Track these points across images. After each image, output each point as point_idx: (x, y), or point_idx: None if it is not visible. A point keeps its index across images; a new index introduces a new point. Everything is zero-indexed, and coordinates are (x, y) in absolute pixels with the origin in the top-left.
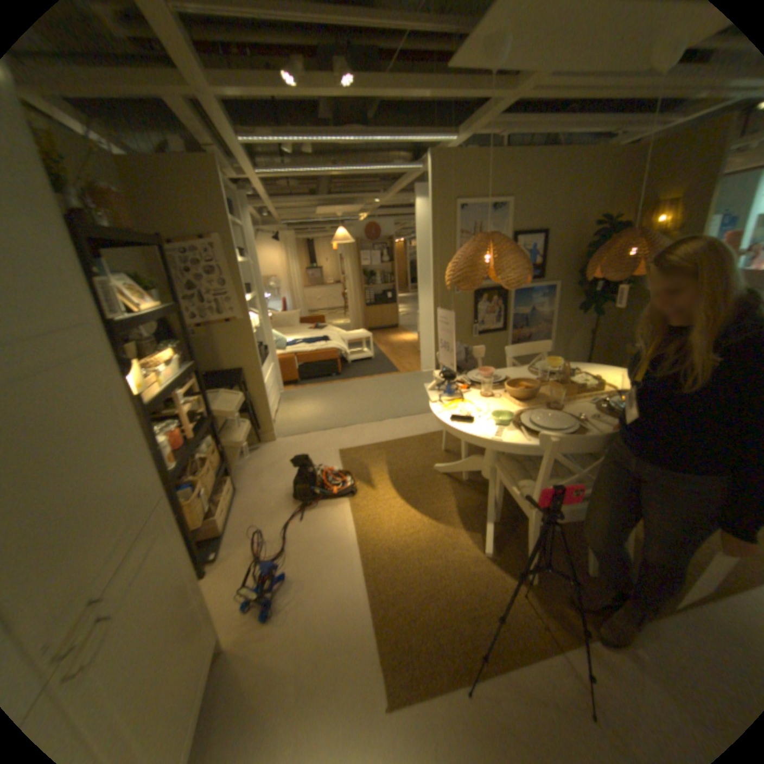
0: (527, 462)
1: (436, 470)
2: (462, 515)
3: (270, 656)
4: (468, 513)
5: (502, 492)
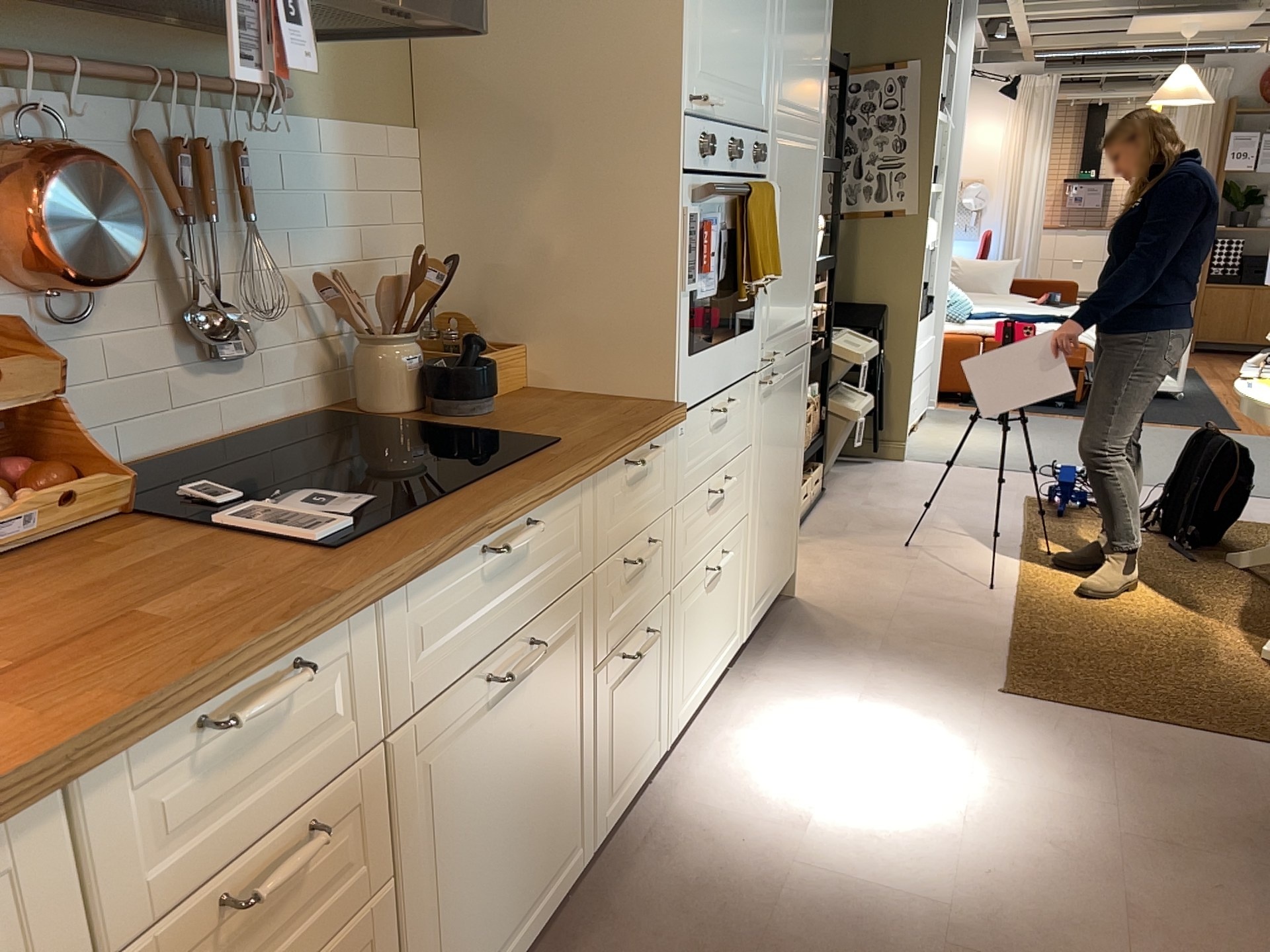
0: None
1: (1226, 560)
2: (1243, 616)
3: (851, 616)
4: (1260, 617)
5: None
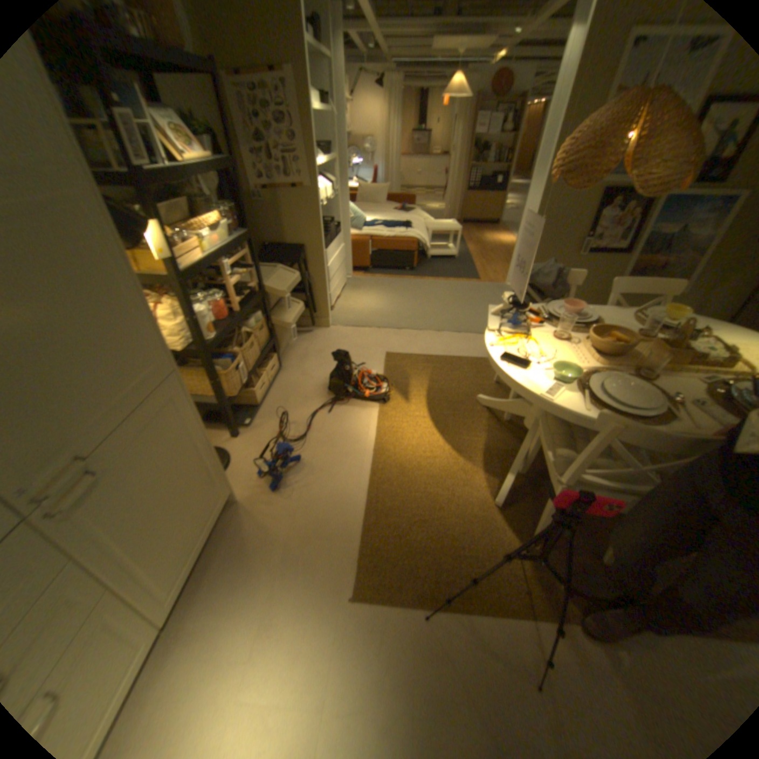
0: (580, 428)
1: (479, 400)
2: (487, 455)
3: (271, 519)
4: (495, 454)
5: (537, 449)
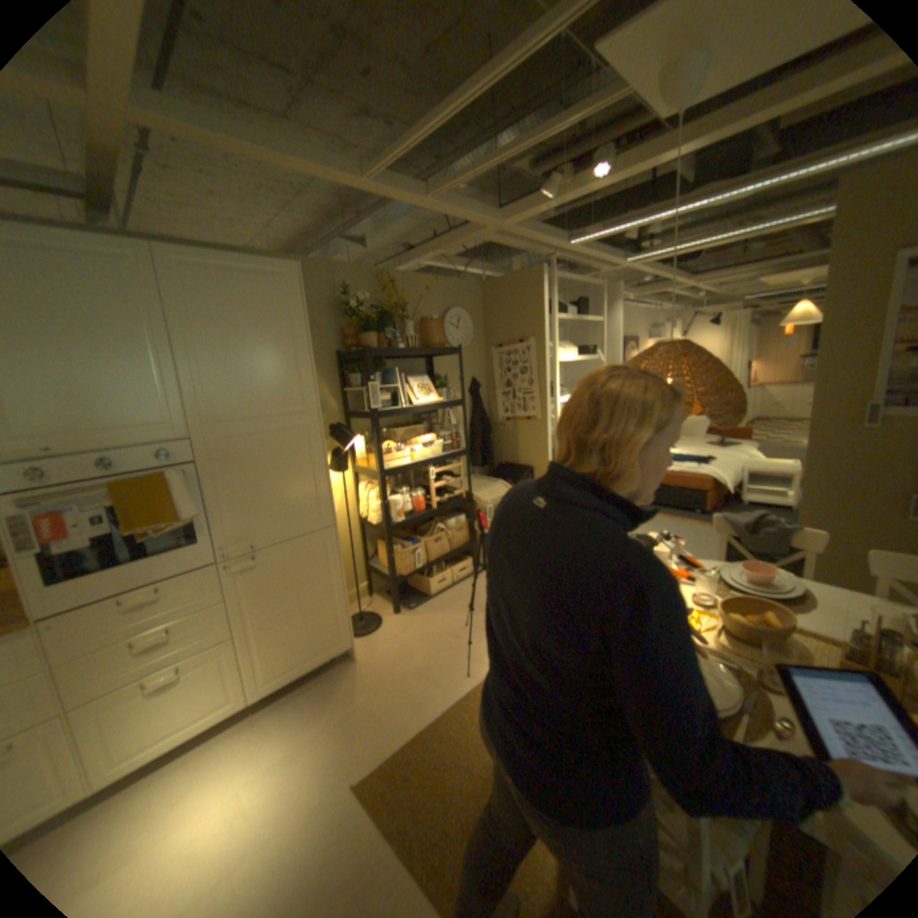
0: None
1: None
2: None
3: (361, 686)
4: None
5: None
